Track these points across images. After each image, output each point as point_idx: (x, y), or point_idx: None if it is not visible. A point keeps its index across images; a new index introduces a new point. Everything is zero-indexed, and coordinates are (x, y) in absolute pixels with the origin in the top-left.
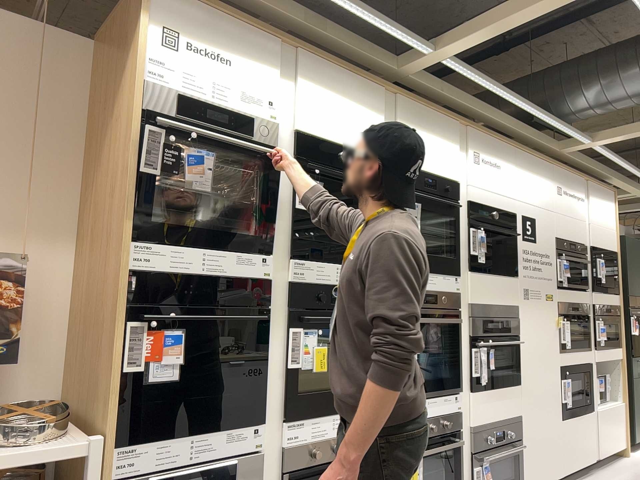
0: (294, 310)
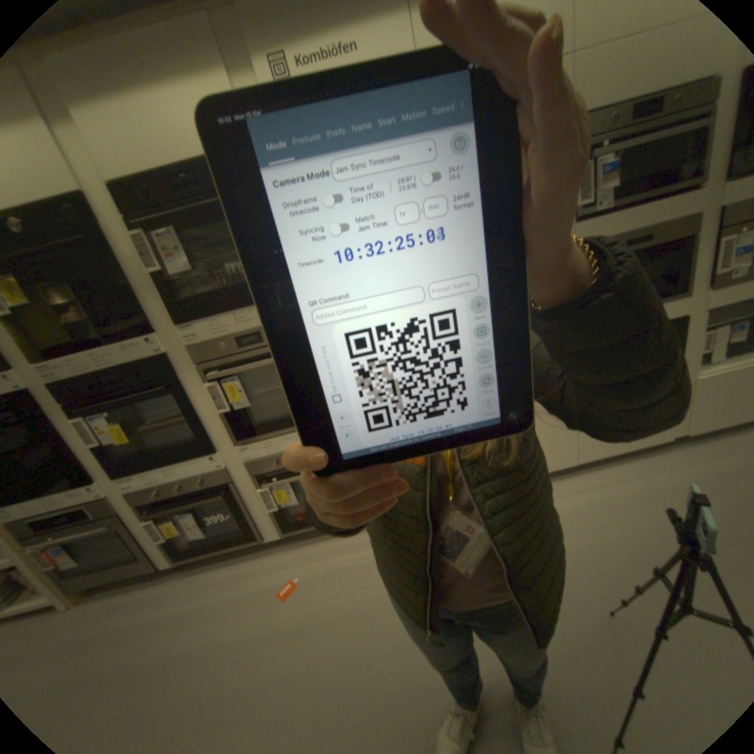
0: (65, 409)
